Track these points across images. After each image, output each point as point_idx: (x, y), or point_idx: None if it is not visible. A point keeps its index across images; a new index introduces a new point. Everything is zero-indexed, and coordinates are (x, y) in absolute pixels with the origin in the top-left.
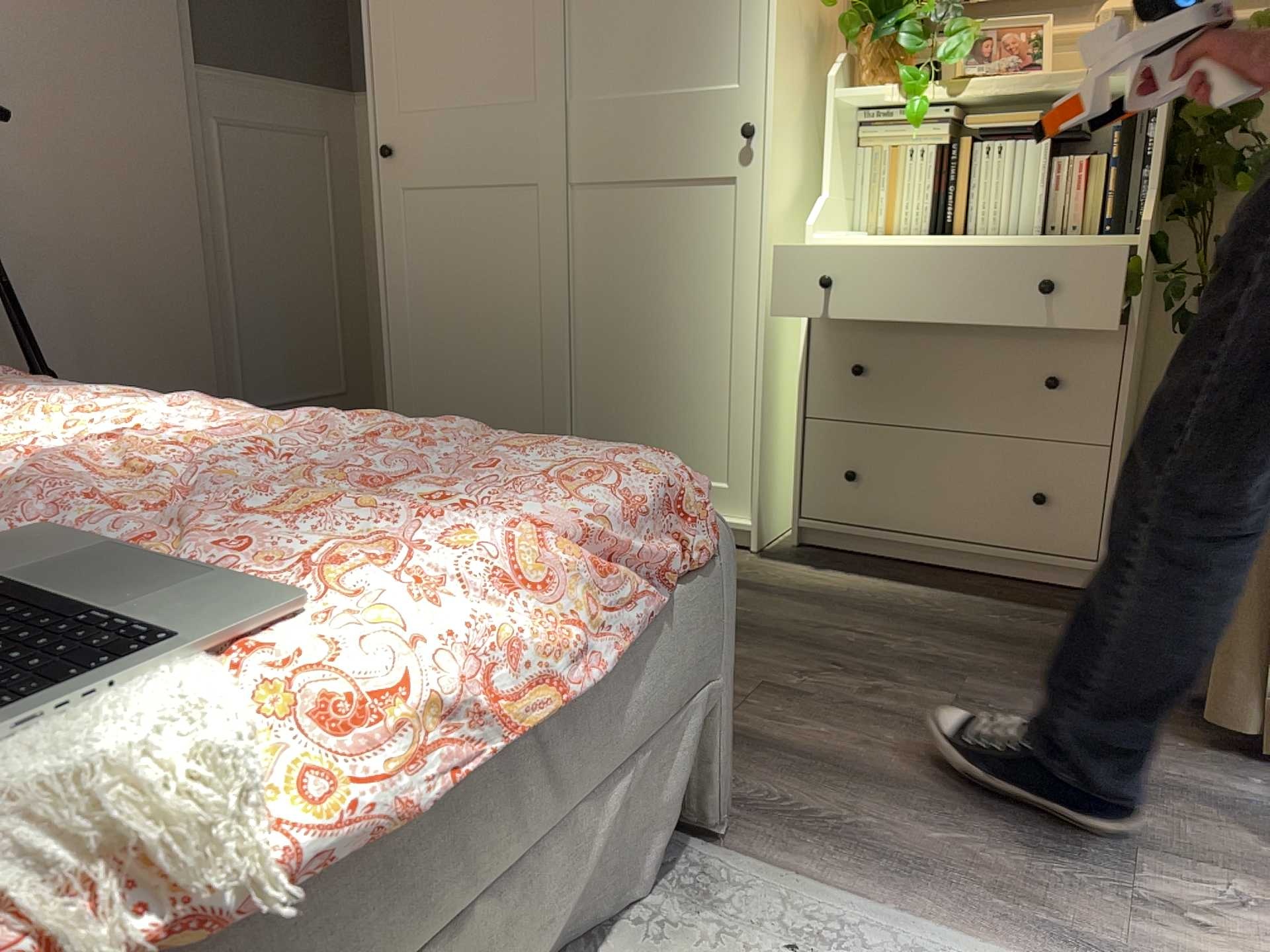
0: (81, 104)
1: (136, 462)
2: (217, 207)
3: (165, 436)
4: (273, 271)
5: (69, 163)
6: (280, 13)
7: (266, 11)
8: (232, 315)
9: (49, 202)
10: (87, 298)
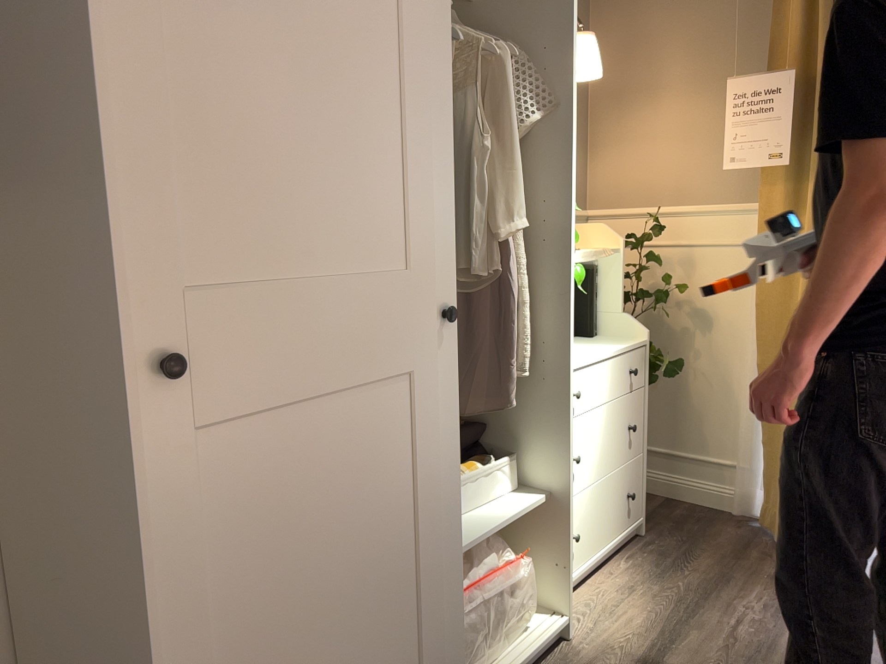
0: None
1: None
2: None
3: None
4: None
5: None
6: None
7: None
8: None
9: None
10: None
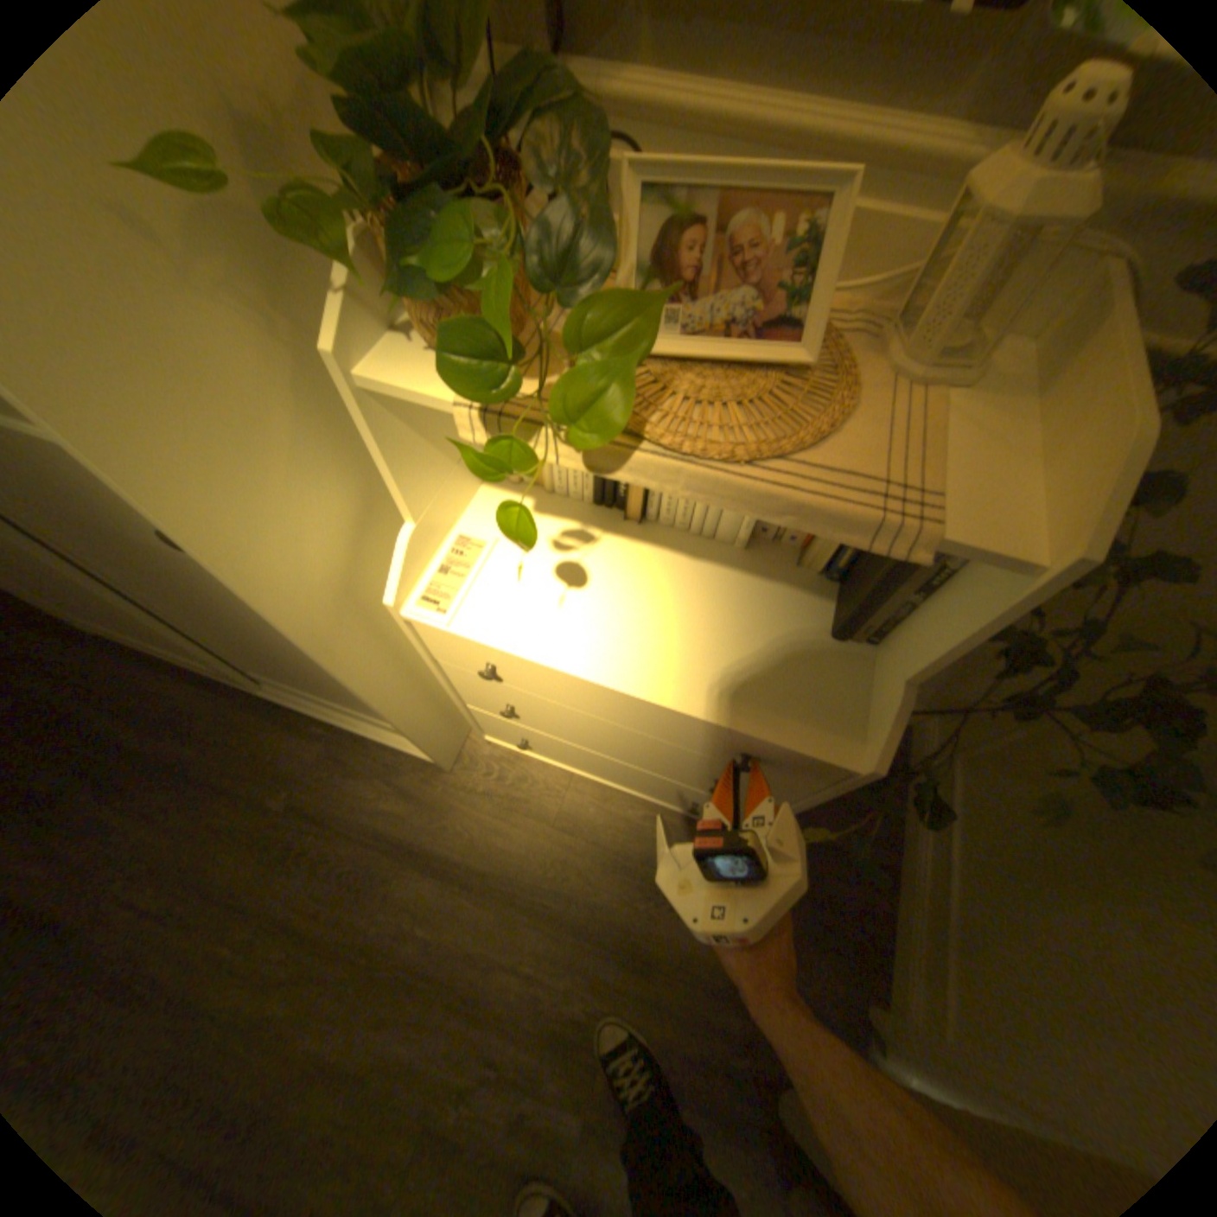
0: None
1: None
2: None
3: None
4: None
5: None
6: None
7: None
8: None
9: None
10: None
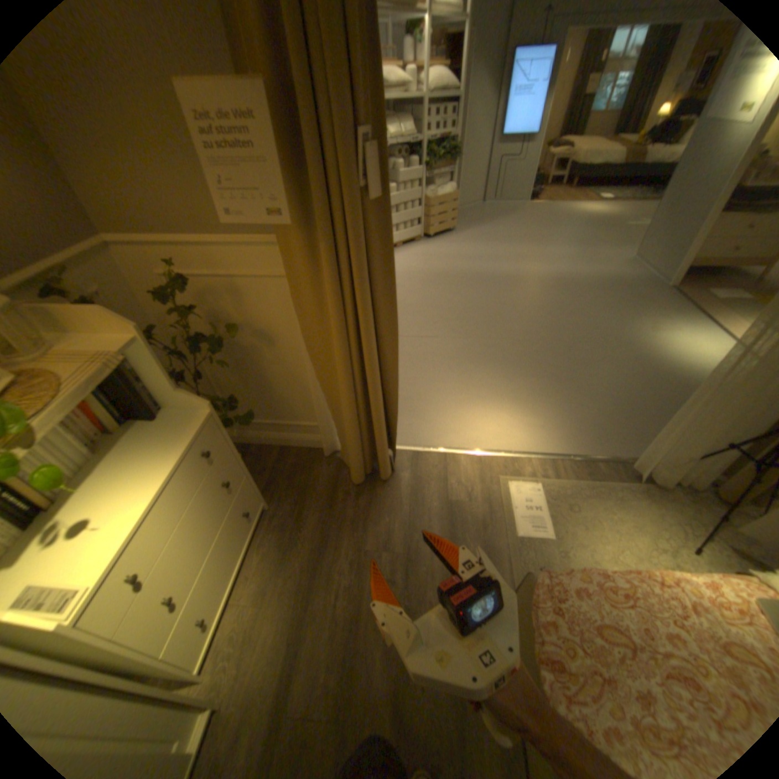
0: None
1: None
2: None
3: None
4: None
5: None
6: None
7: None
8: None
9: None
10: None
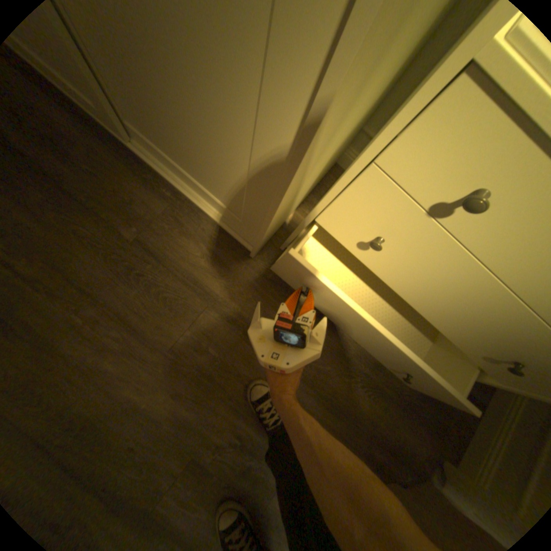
0: None
1: None
2: None
3: None
4: None
5: None
6: None
7: None
8: None
9: None
10: None
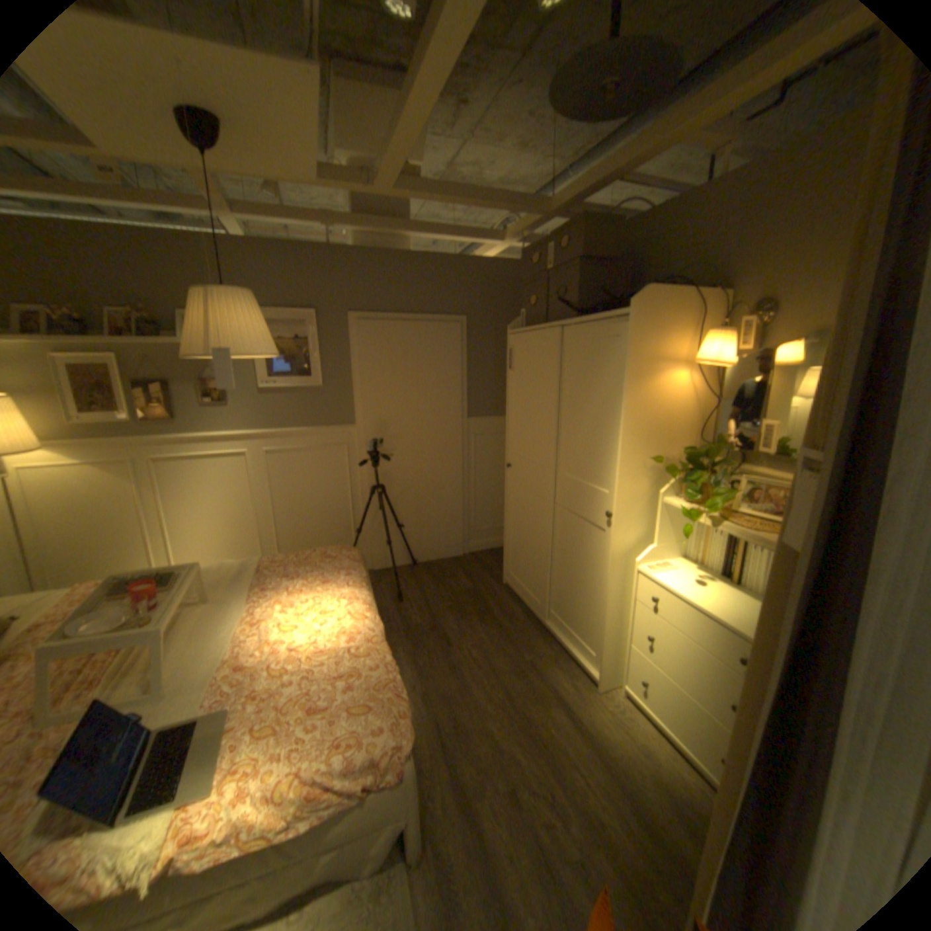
0: (424, 440)
1: (302, 653)
2: (469, 464)
3: (317, 642)
4: (489, 483)
5: (418, 458)
6: (502, 393)
7: (496, 393)
8: (471, 499)
9: (411, 470)
10: (420, 498)
